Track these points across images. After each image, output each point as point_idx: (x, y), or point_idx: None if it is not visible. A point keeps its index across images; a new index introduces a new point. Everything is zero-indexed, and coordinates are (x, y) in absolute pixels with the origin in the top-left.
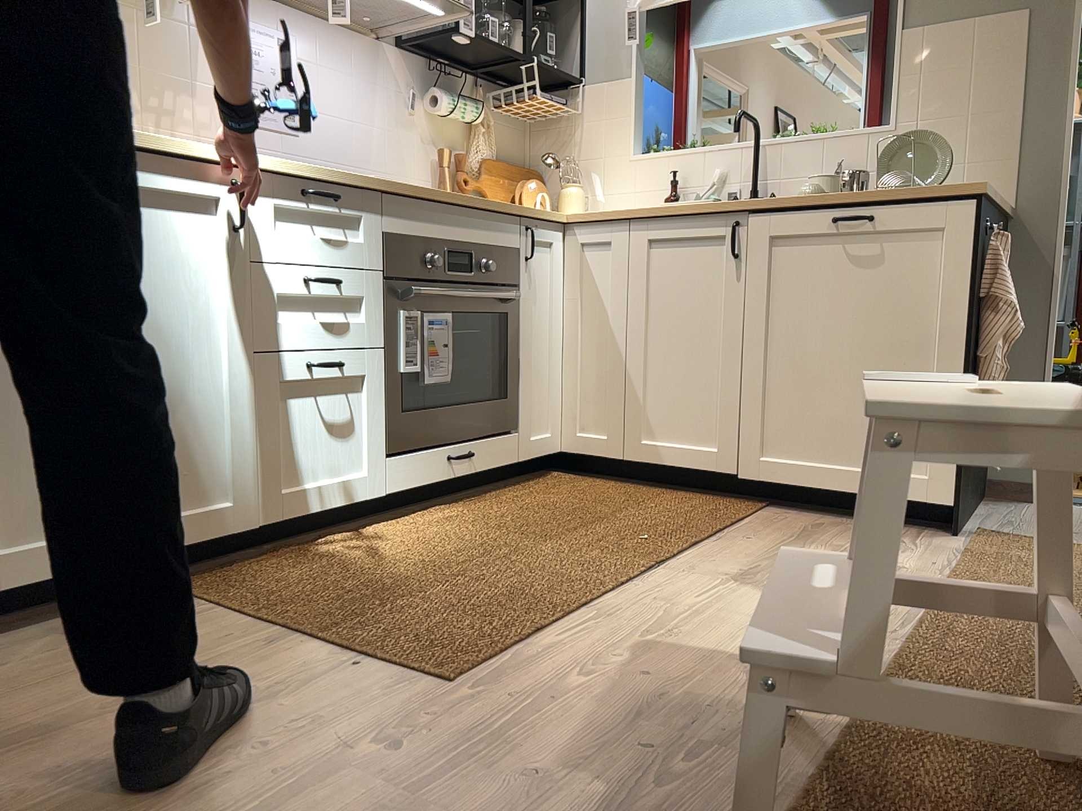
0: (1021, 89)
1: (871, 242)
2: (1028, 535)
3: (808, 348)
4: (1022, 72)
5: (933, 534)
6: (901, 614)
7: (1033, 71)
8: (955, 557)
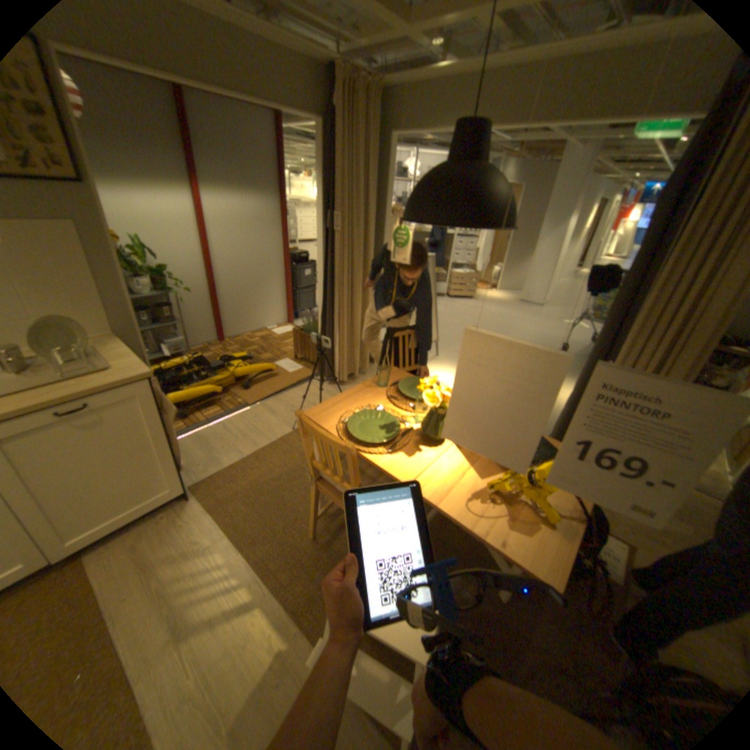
0: (88, 266)
1: (89, 414)
2: (205, 476)
3: (69, 480)
4: (85, 256)
5: (180, 507)
6: (248, 580)
7: (92, 256)
8: (209, 518)
